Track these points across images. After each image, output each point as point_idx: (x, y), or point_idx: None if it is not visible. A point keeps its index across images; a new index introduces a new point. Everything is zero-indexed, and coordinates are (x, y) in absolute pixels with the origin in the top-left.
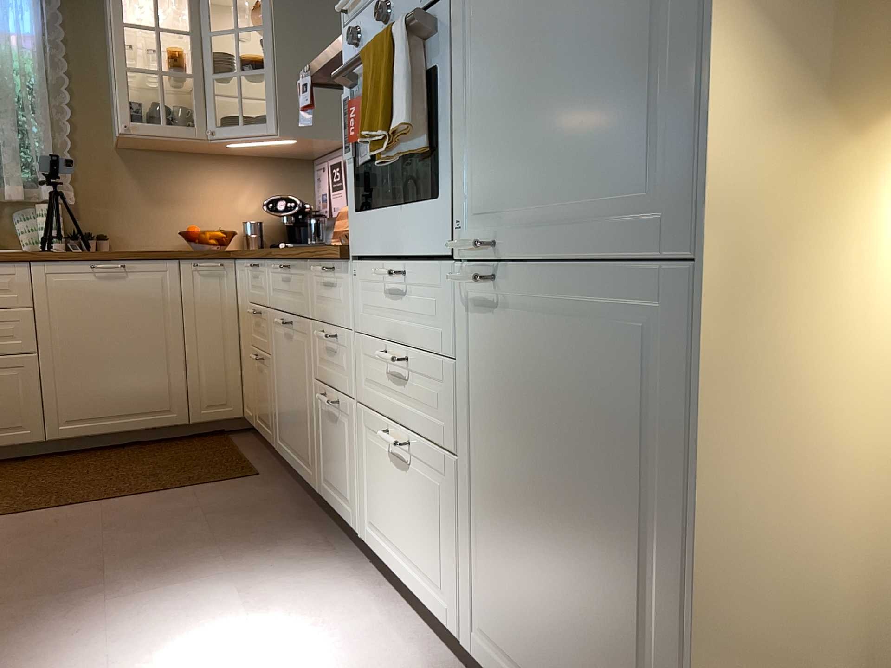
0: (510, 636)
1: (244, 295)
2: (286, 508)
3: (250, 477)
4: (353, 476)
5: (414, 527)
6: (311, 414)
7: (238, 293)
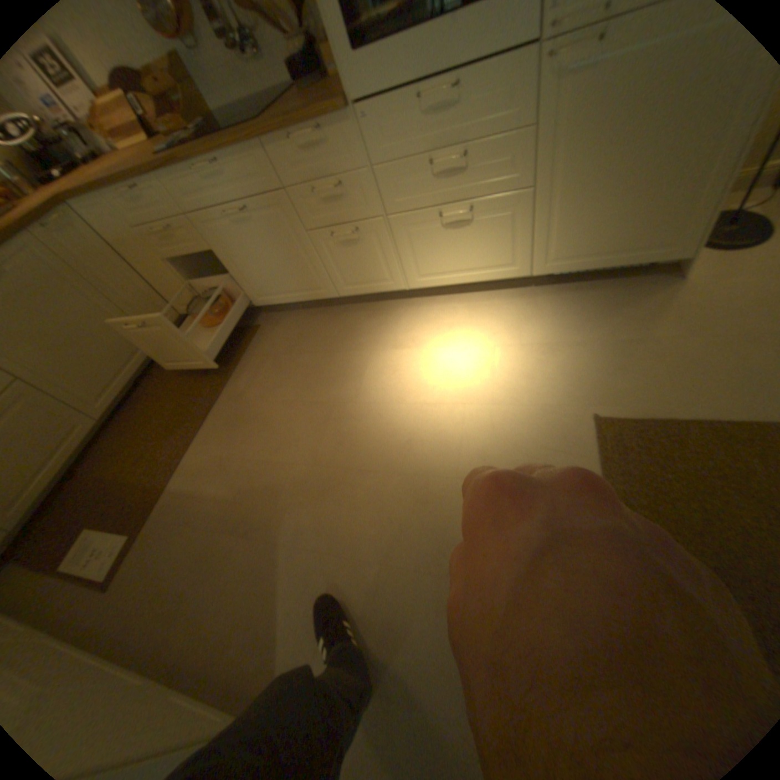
0: (578, 245)
1: (117, 226)
2: (315, 320)
3: (259, 329)
4: (390, 261)
5: (476, 249)
6: (312, 255)
7: (99, 231)
